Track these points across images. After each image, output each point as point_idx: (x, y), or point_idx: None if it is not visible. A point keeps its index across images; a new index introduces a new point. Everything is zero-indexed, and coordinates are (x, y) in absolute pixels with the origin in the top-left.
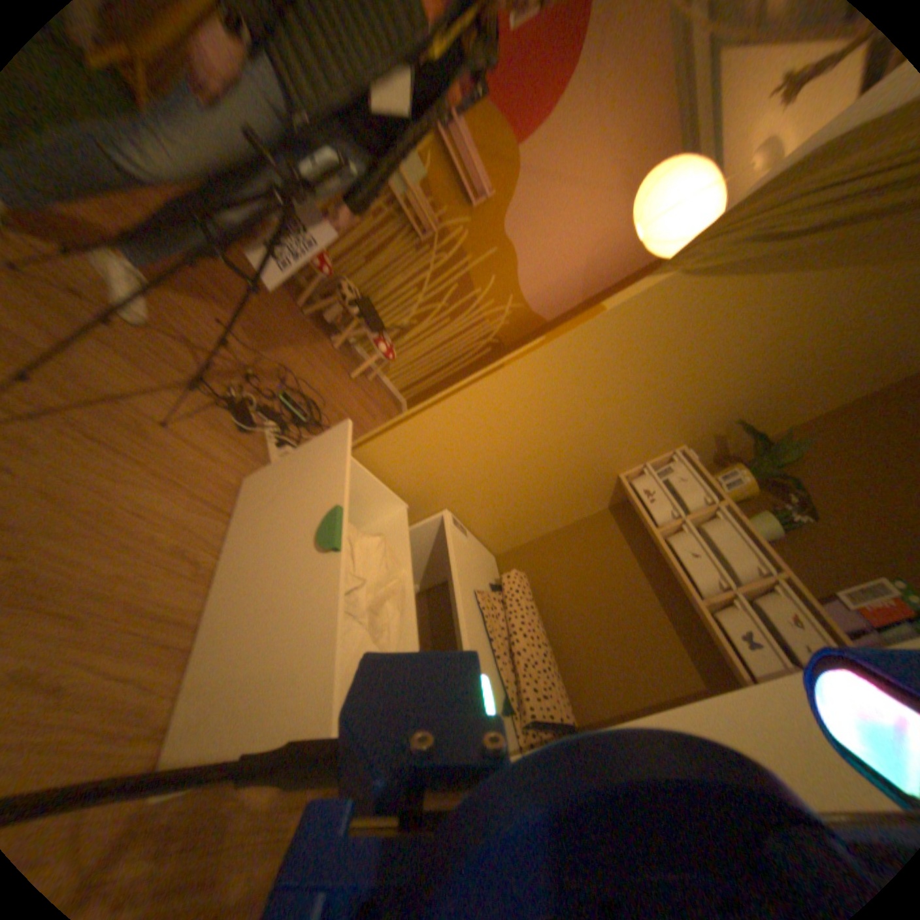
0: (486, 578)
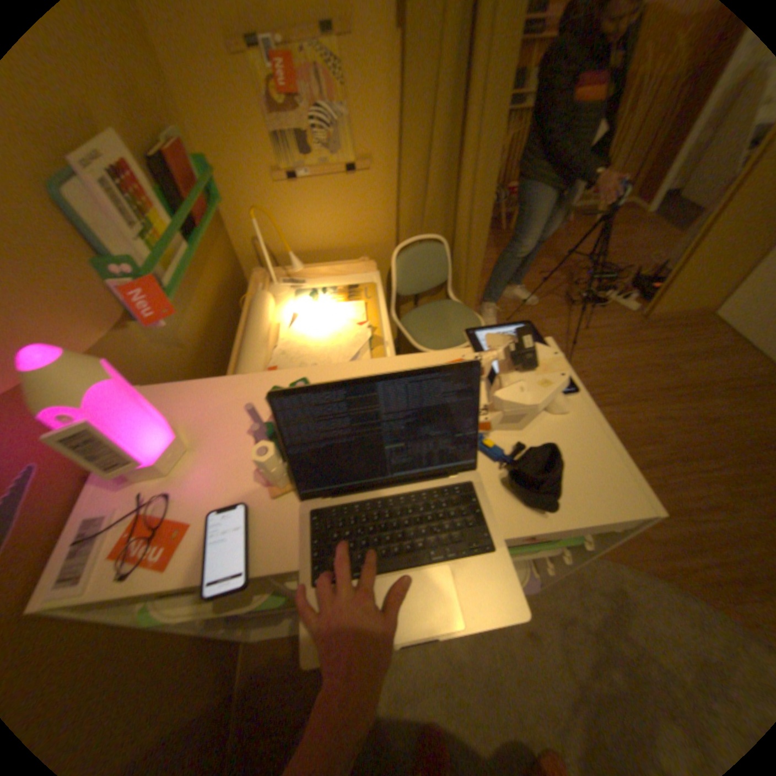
0: None
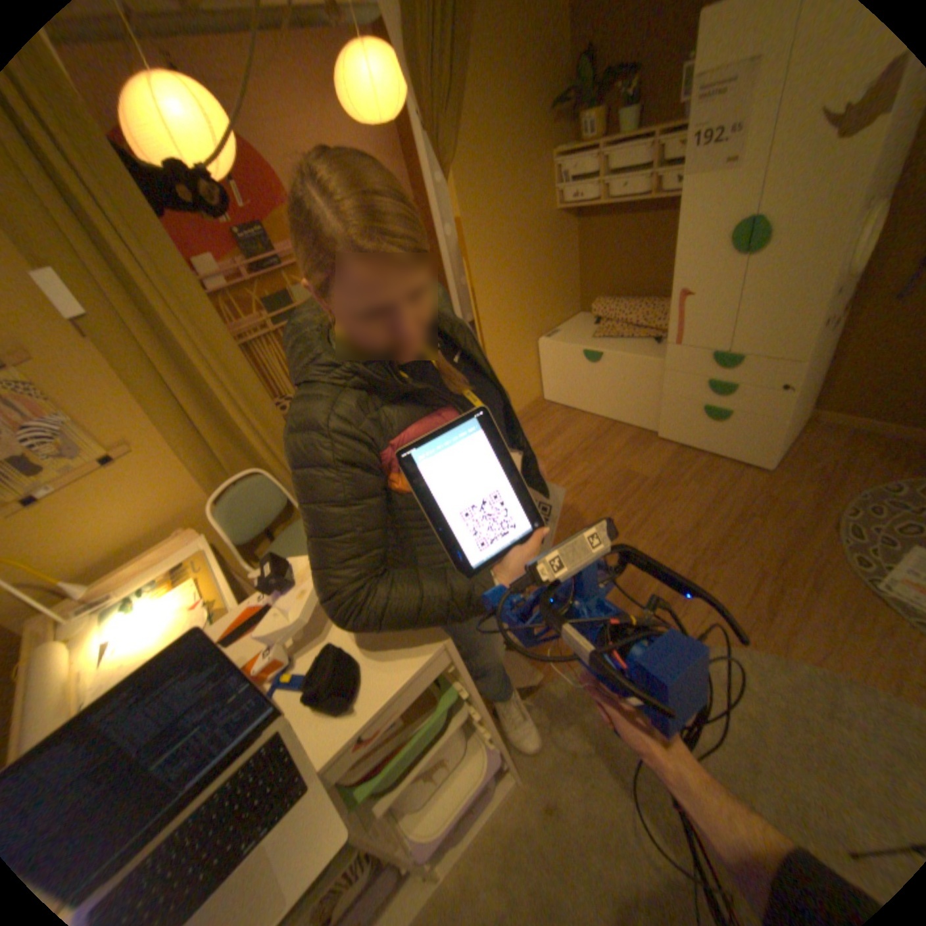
0: (587, 323)
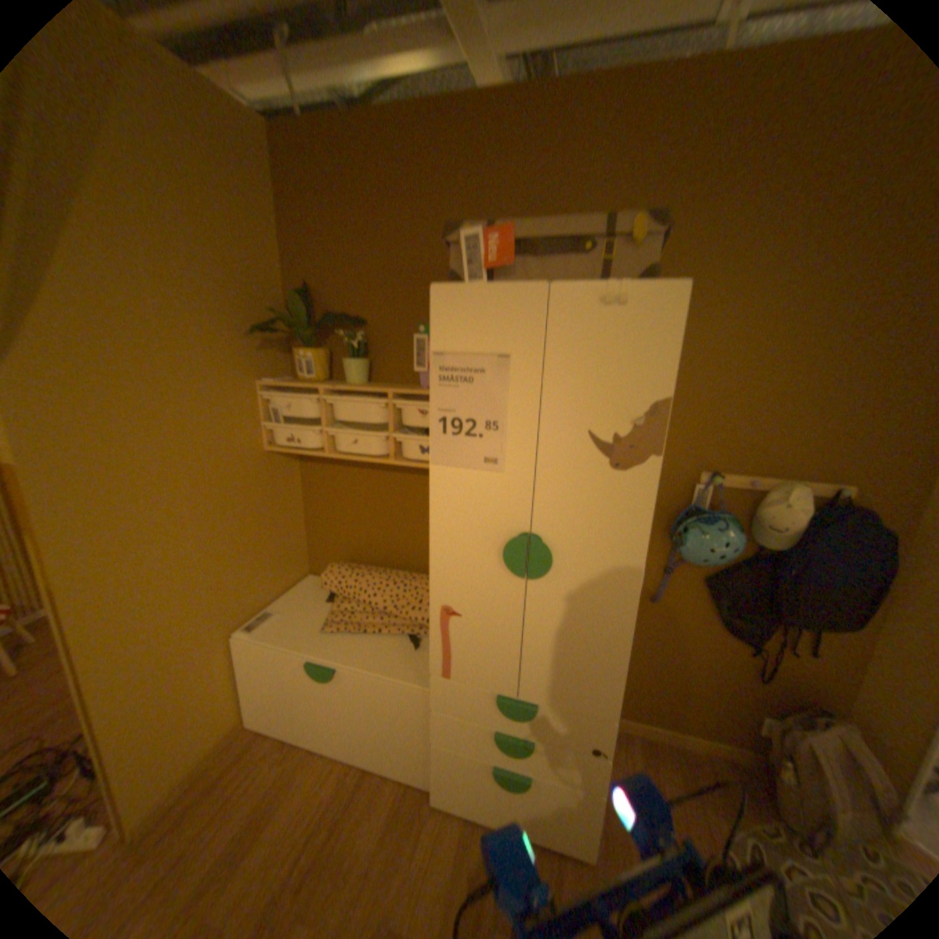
0: (319, 600)
